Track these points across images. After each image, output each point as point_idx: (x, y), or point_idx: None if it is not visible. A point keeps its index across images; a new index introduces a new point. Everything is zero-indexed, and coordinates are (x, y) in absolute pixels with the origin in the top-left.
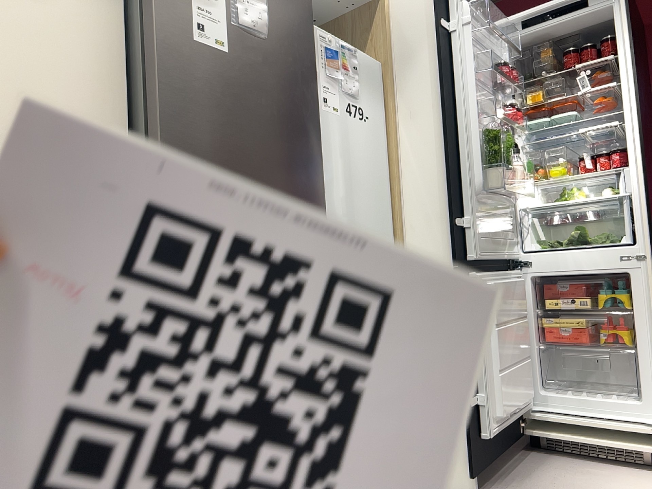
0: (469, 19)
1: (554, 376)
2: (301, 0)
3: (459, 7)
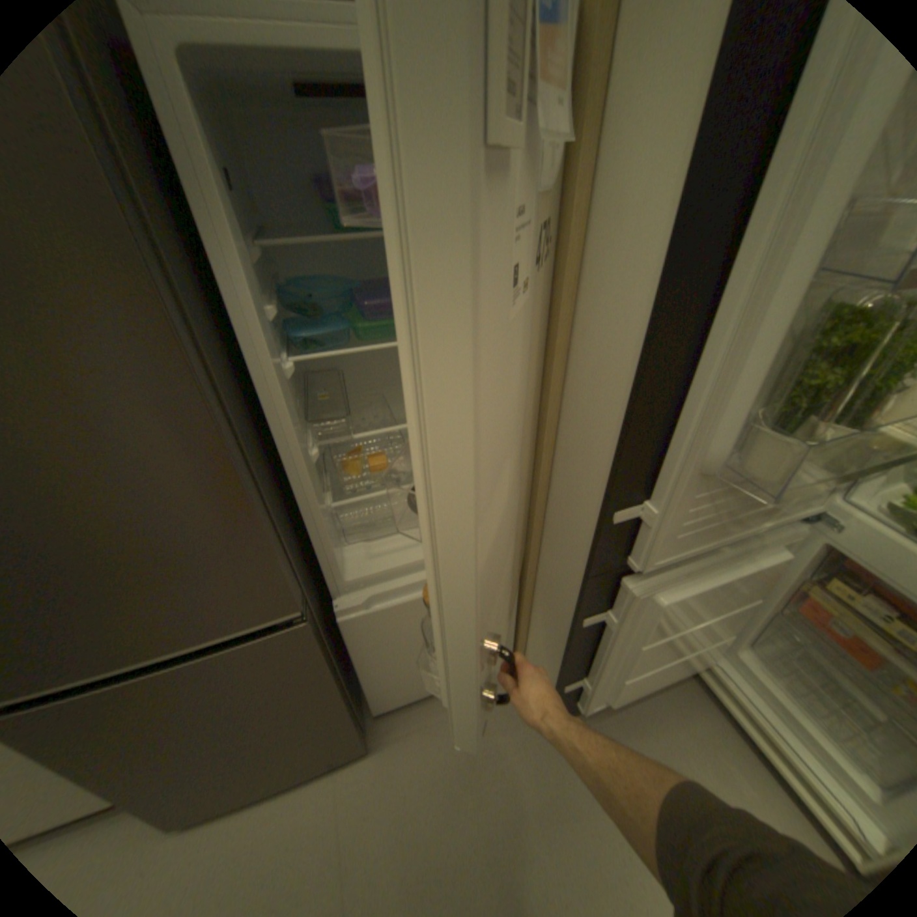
0: None
1: (795, 627)
2: None
3: None
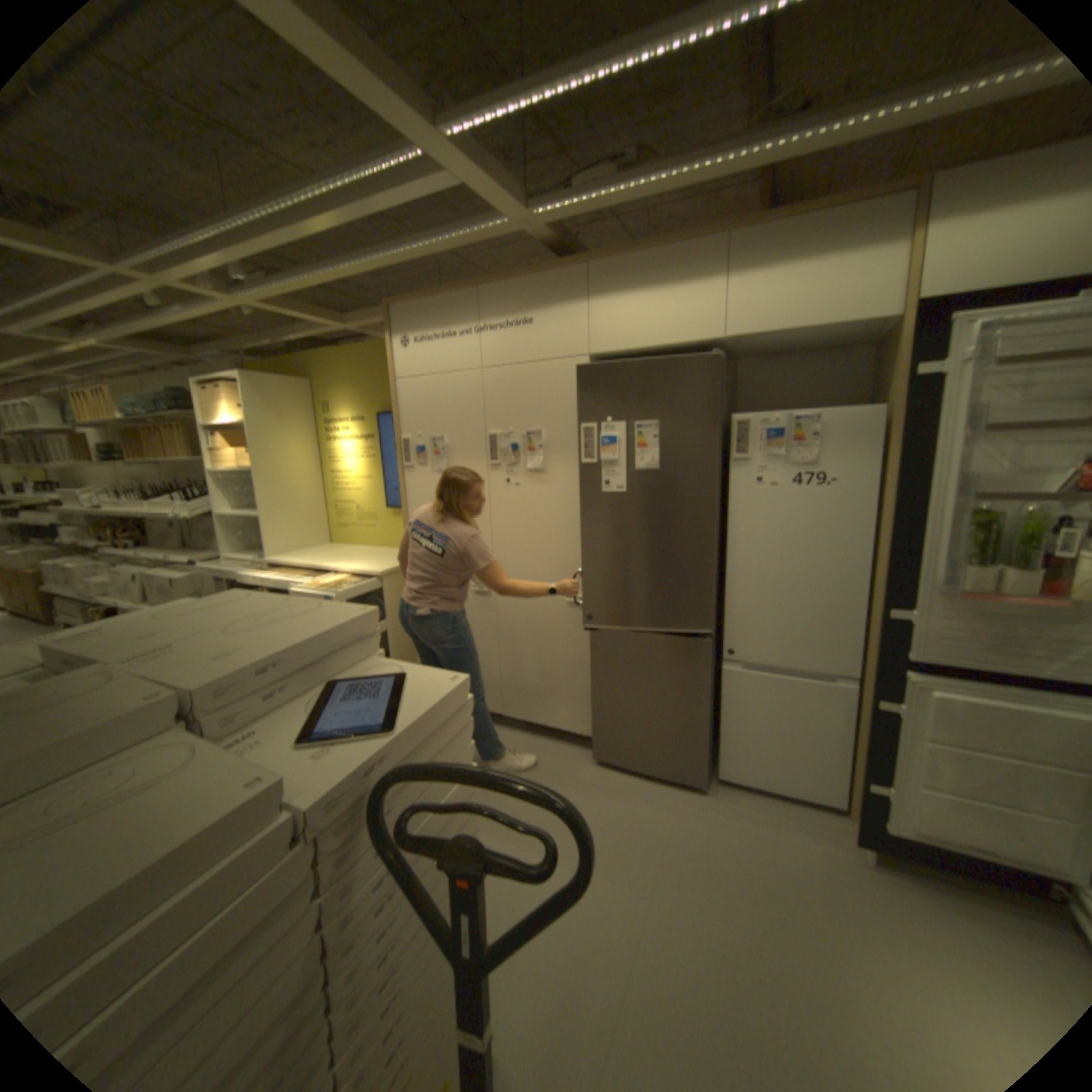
0: (974, 352)
1: None
2: (704, 422)
3: (962, 336)
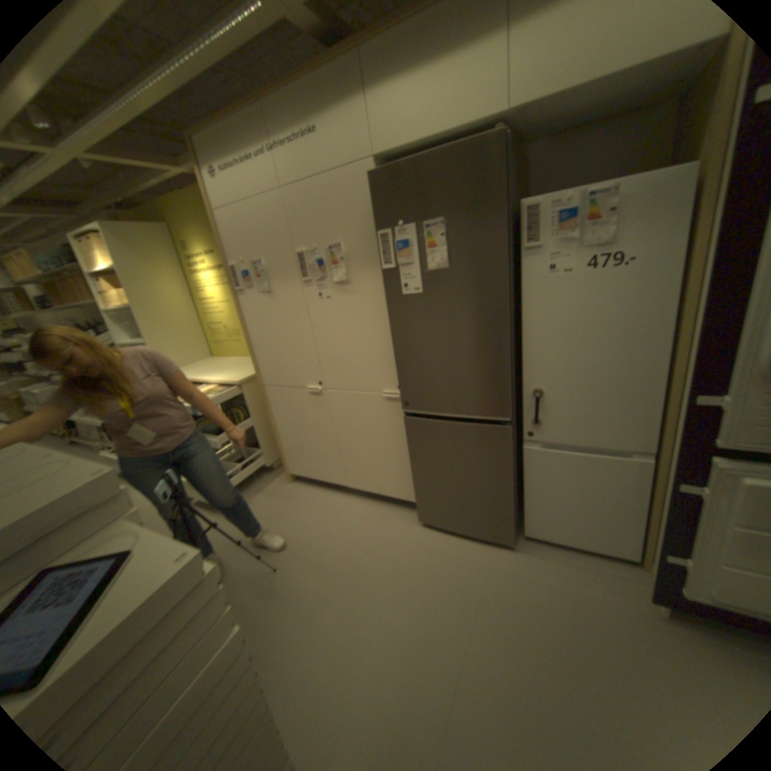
0: None
1: None
2: (489, 212)
3: None
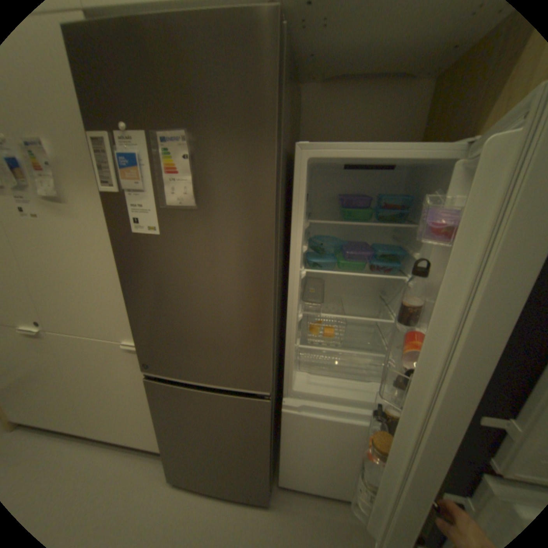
0: None
1: None
2: (254, 135)
3: None
